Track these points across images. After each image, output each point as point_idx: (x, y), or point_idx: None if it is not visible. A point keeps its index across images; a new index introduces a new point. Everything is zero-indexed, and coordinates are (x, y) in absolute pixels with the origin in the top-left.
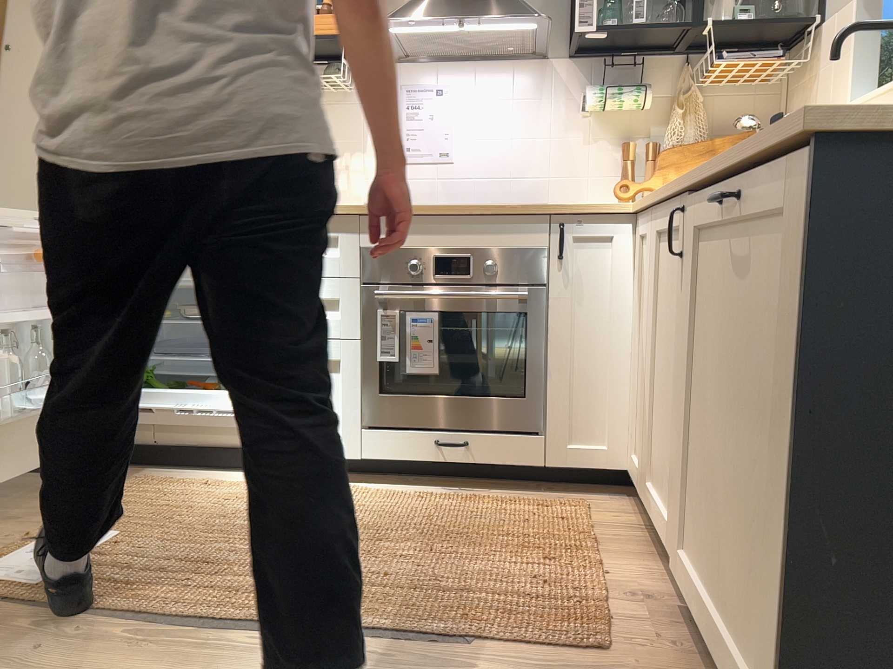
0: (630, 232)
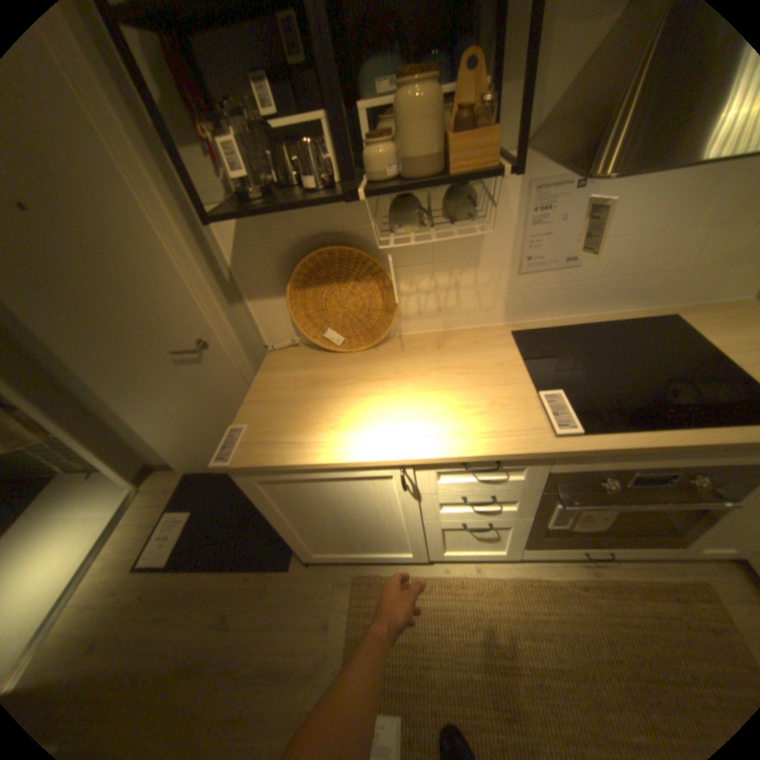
0: None
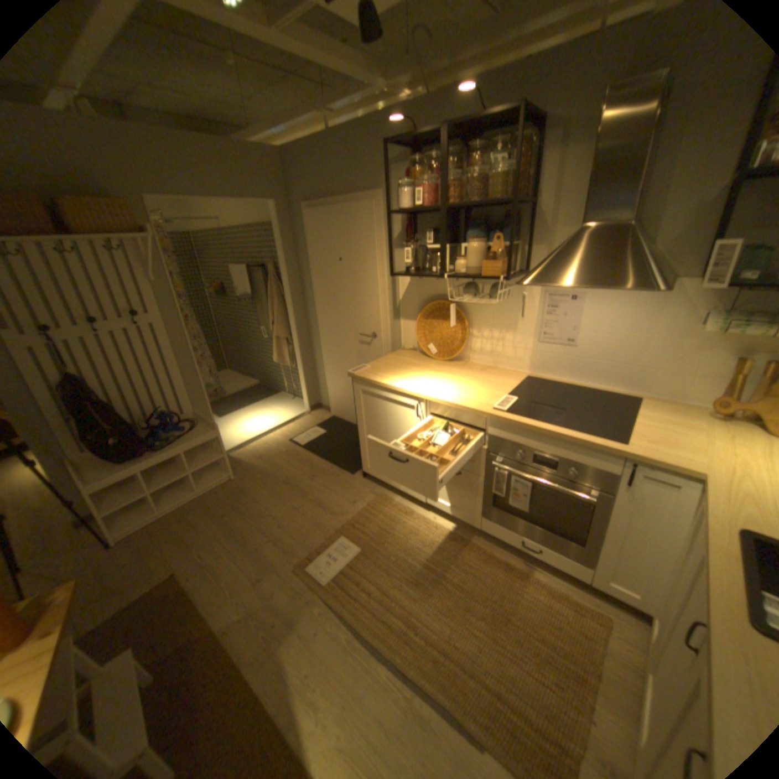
0: (698, 489)
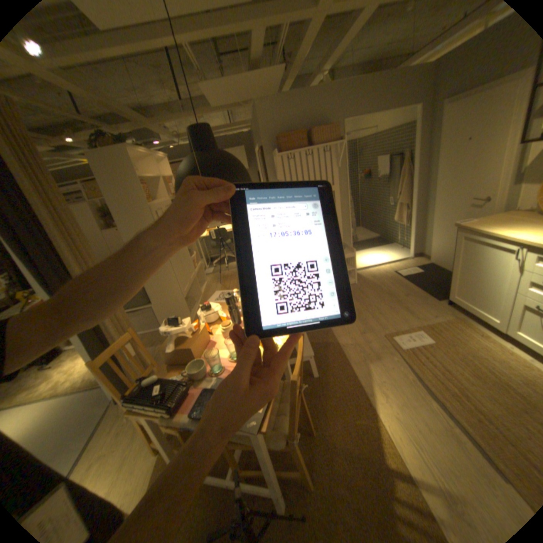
0: None
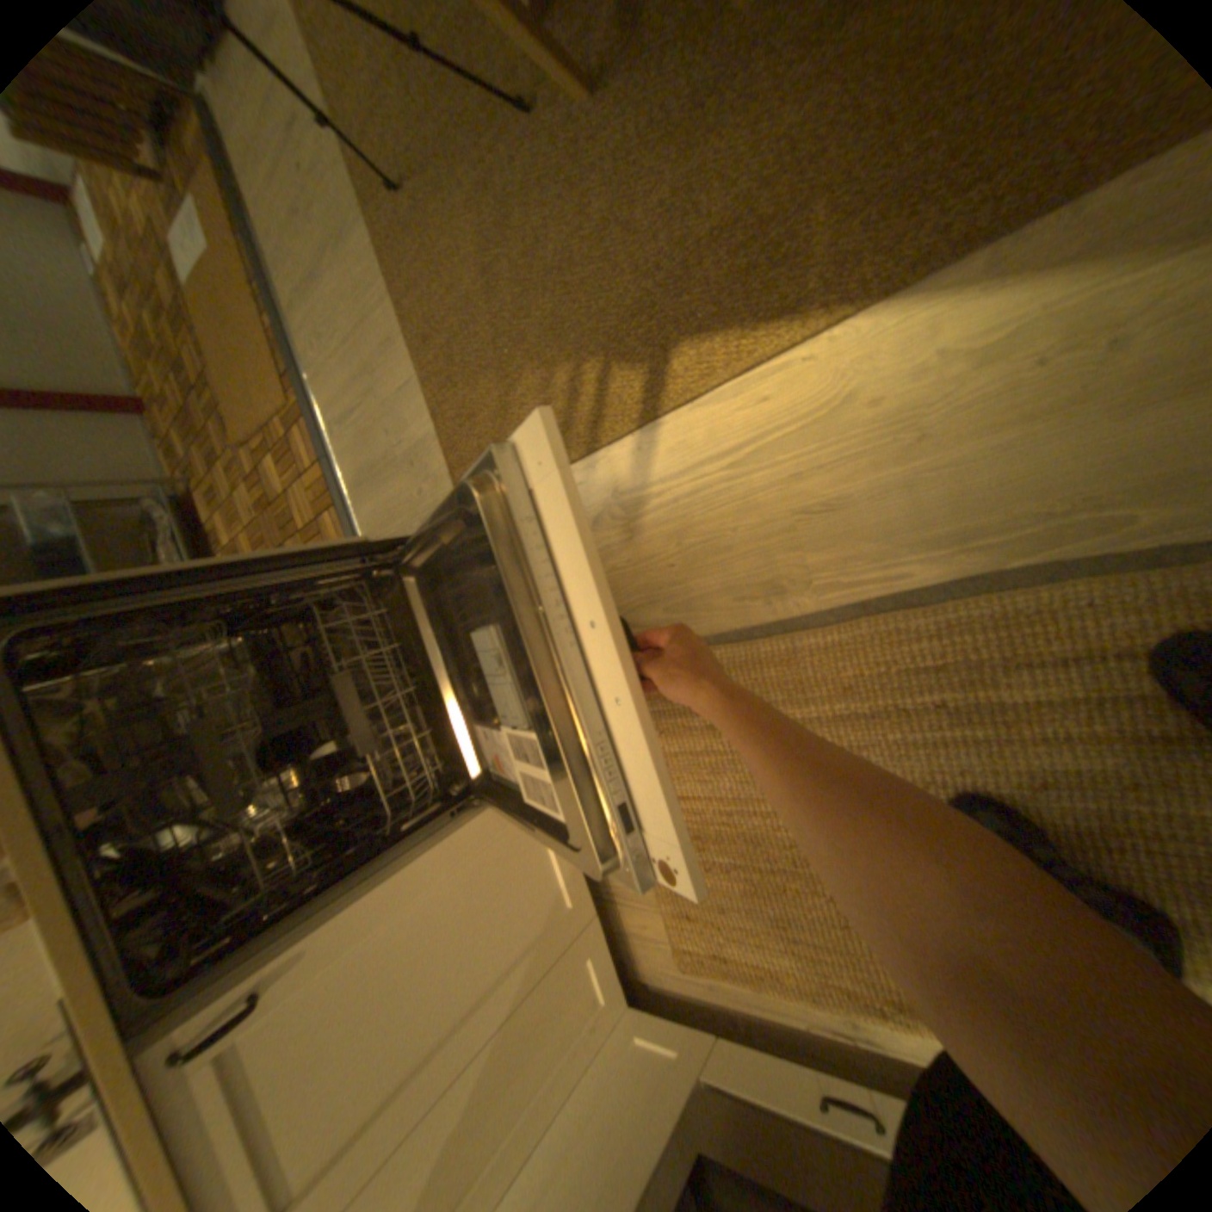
0: None
